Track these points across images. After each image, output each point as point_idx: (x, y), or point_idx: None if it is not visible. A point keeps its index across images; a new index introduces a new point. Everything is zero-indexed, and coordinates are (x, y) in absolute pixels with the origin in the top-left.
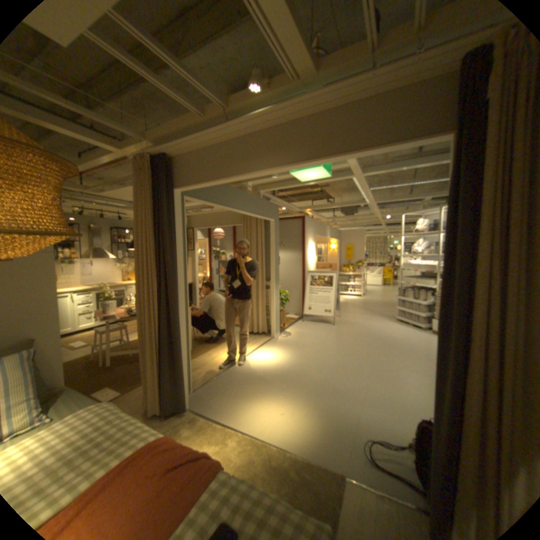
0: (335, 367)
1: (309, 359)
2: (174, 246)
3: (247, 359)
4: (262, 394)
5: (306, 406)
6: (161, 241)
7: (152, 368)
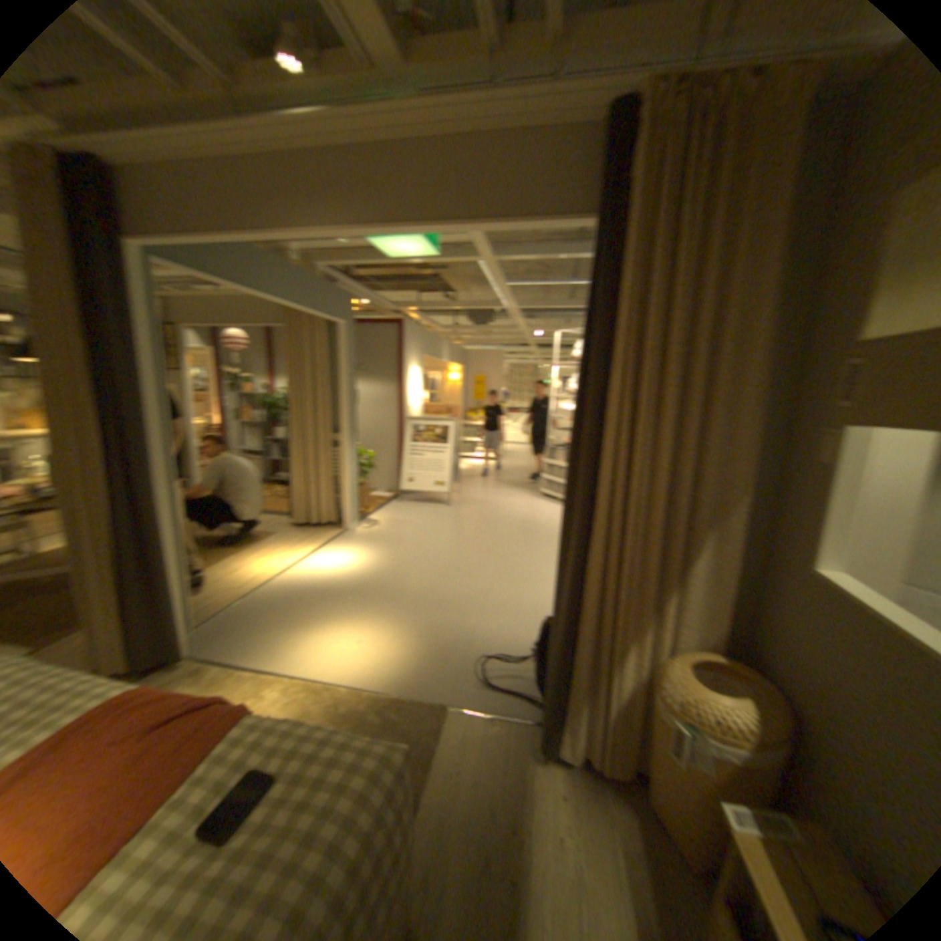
0: (445, 567)
1: (405, 558)
2: (131, 358)
3: (297, 567)
4: (324, 617)
5: (396, 626)
6: (98, 345)
7: (100, 593)
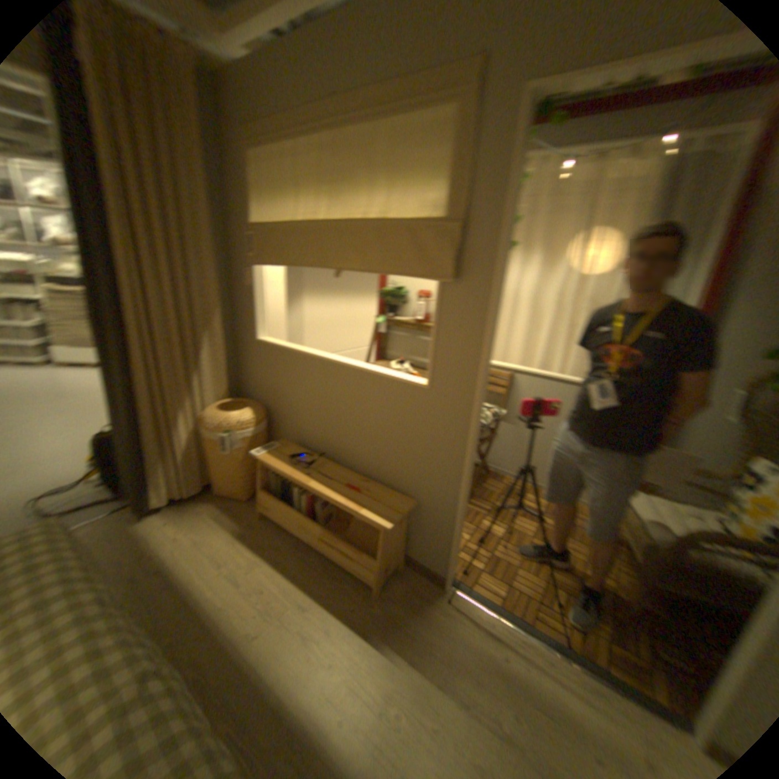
0: None
1: None
2: None
3: None
4: None
5: None
6: None
7: None
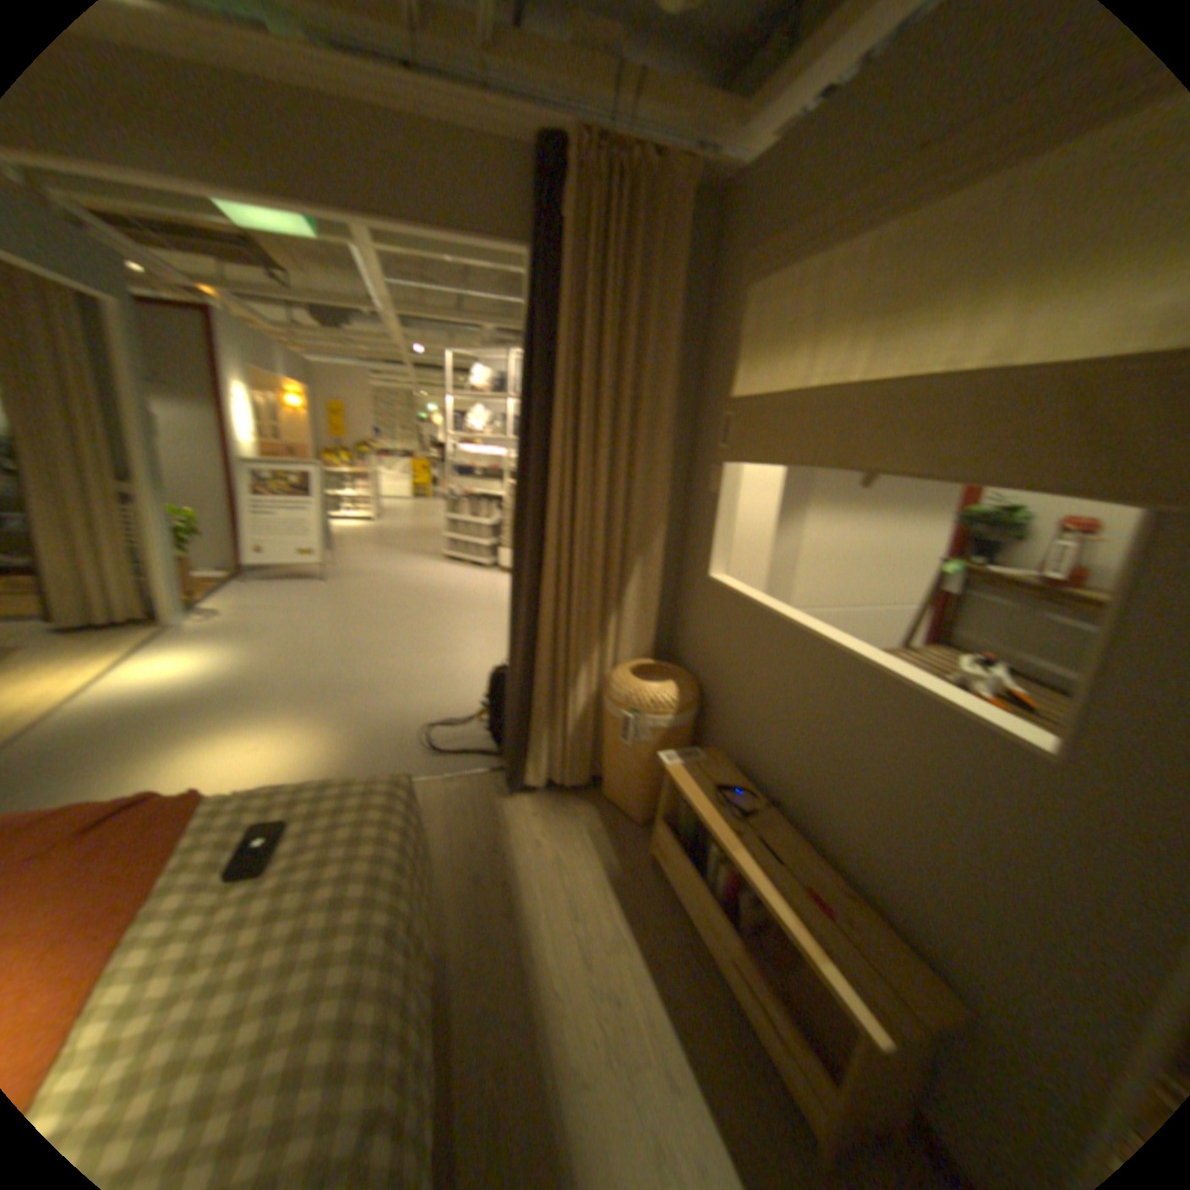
0: (344, 650)
1: (282, 647)
2: None
3: (98, 684)
4: (183, 733)
5: (300, 722)
6: None
7: None
